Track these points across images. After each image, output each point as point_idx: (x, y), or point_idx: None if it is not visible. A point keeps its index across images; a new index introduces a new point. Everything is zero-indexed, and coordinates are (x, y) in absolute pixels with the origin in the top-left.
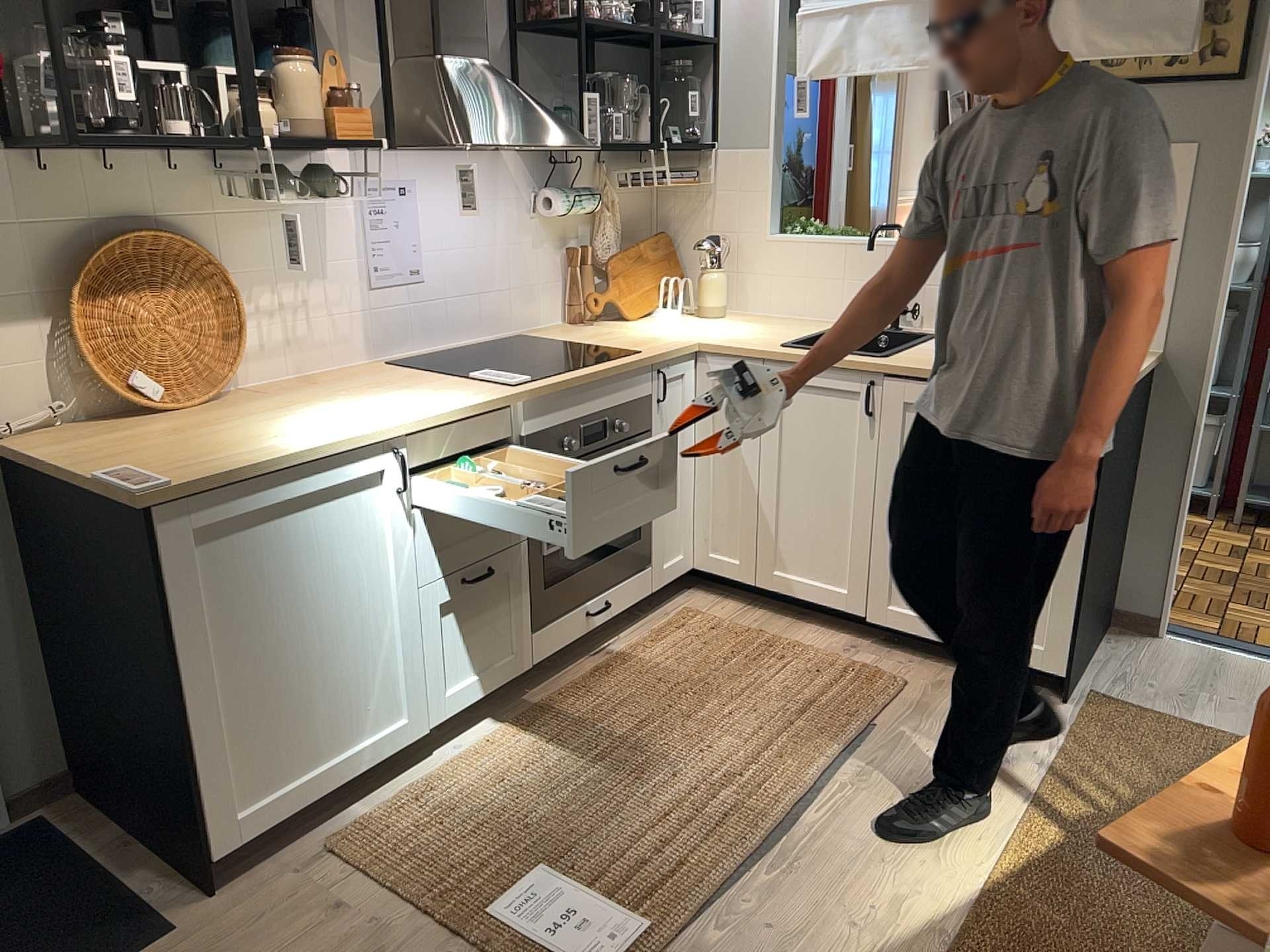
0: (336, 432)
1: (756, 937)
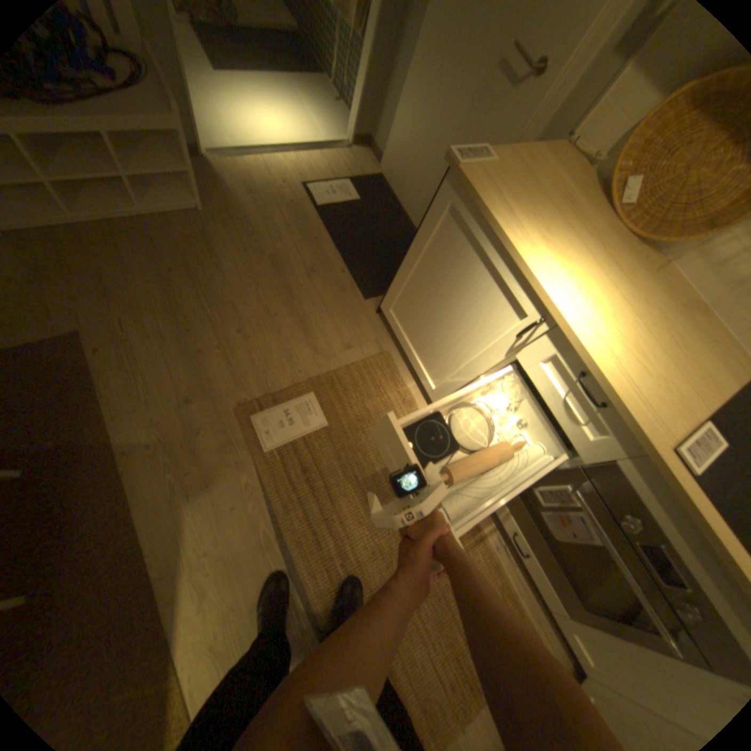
0: (547, 269)
1: (232, 499)
